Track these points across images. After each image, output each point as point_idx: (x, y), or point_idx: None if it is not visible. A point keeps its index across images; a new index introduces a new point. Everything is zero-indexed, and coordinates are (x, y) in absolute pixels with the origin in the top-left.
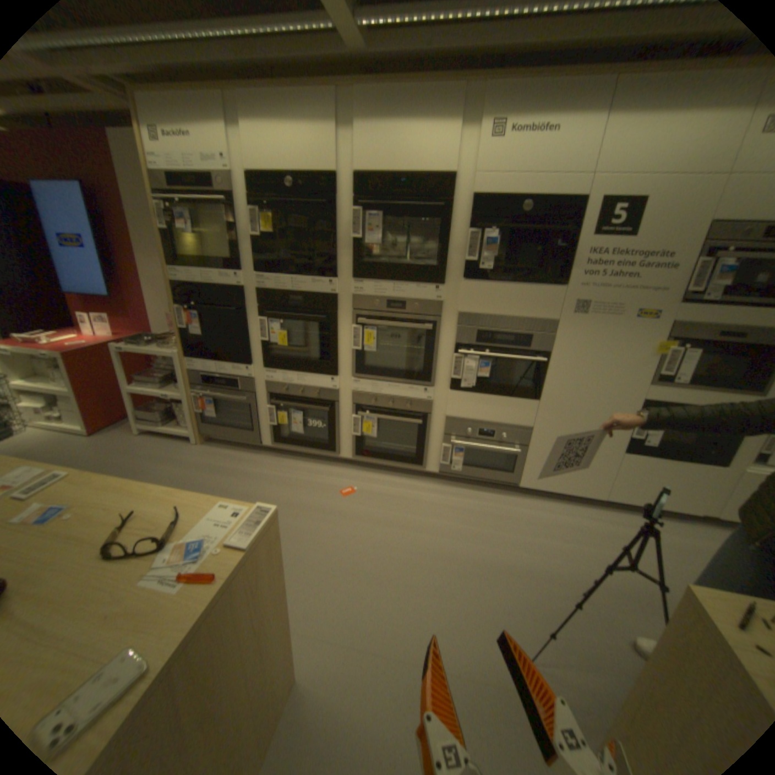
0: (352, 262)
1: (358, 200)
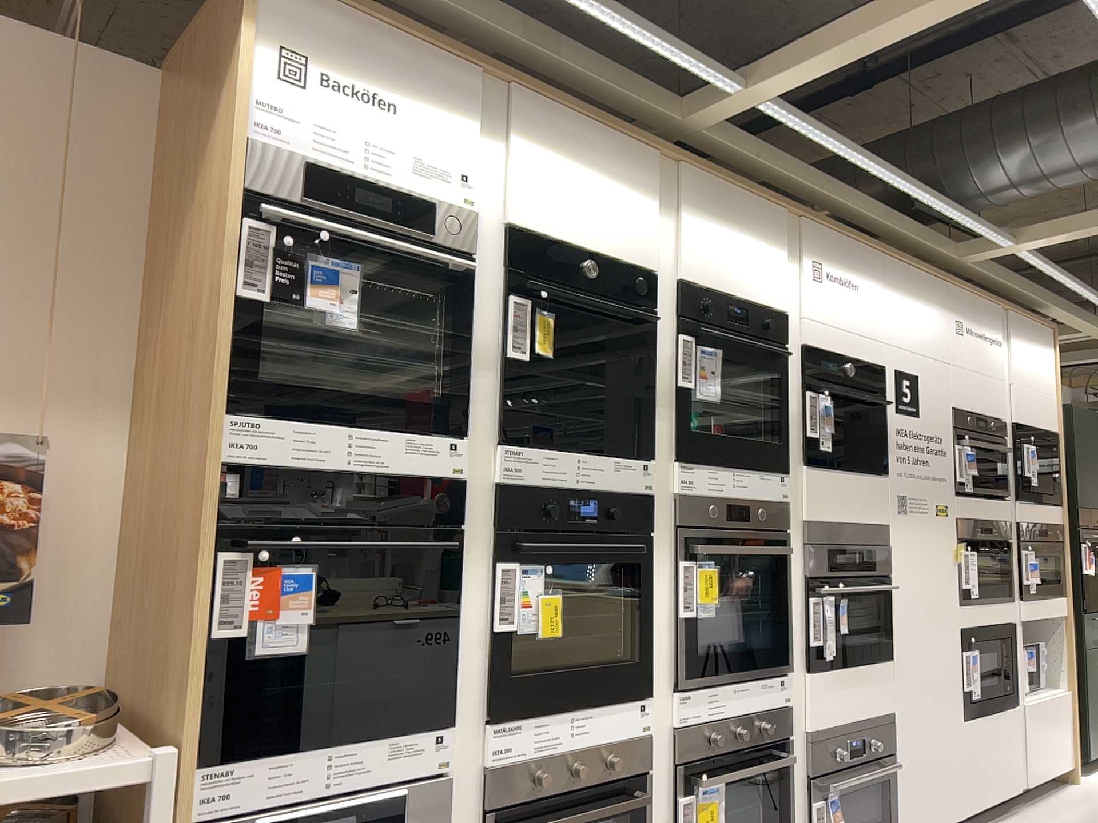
0: (671, 427)
1: (684, 325)
